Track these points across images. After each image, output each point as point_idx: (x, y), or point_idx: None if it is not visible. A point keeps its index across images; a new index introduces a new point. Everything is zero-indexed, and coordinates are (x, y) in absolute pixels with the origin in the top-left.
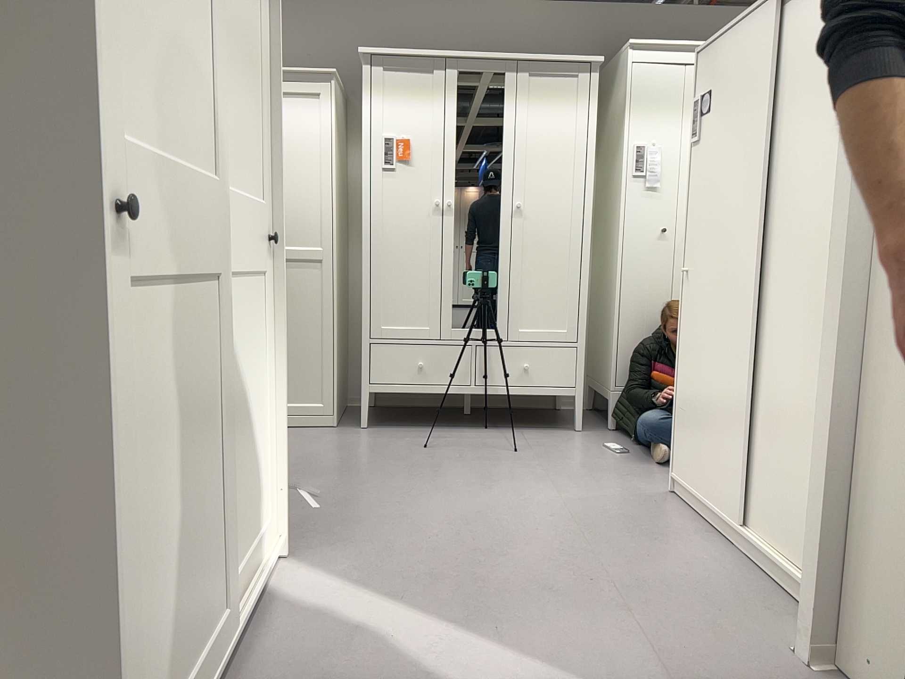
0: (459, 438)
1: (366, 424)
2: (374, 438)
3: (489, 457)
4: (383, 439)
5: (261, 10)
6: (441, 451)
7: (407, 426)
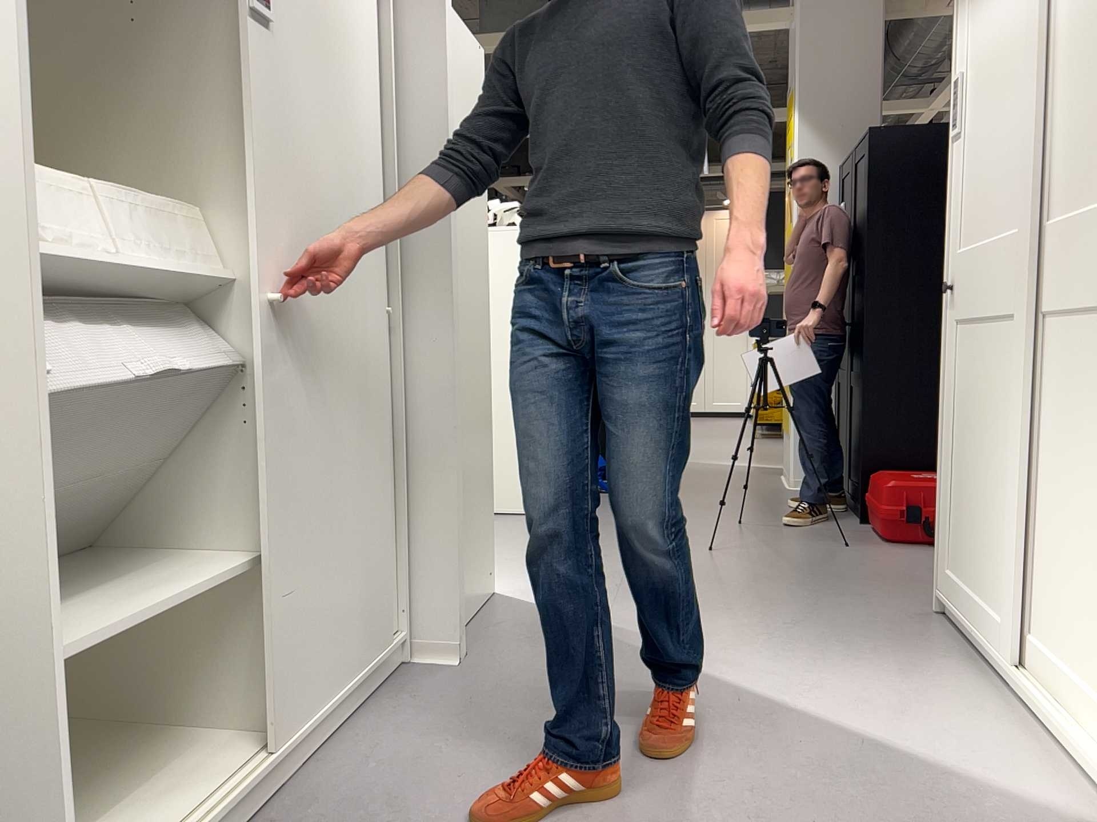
0: None
1: None
2: None
3: None
4: None
5: None
6: None
7: None
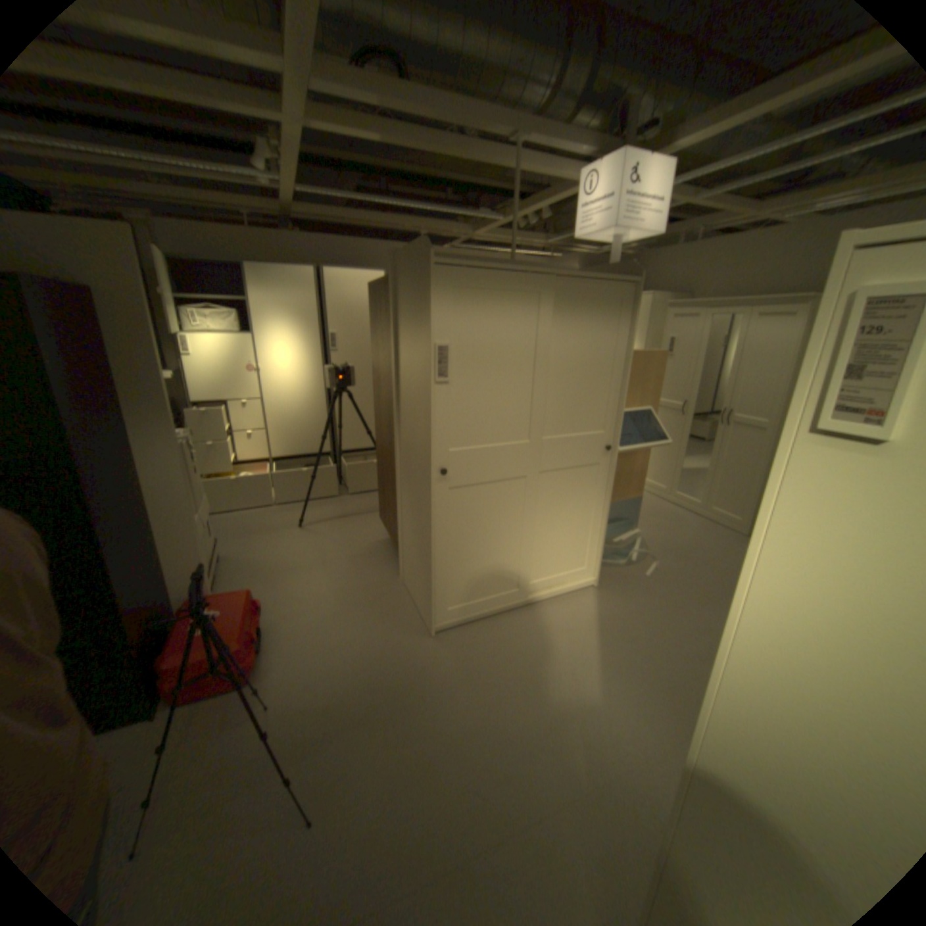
0: None
1: None
2: None
3: None
4: None
5: (620, 338)
6: None
7: None
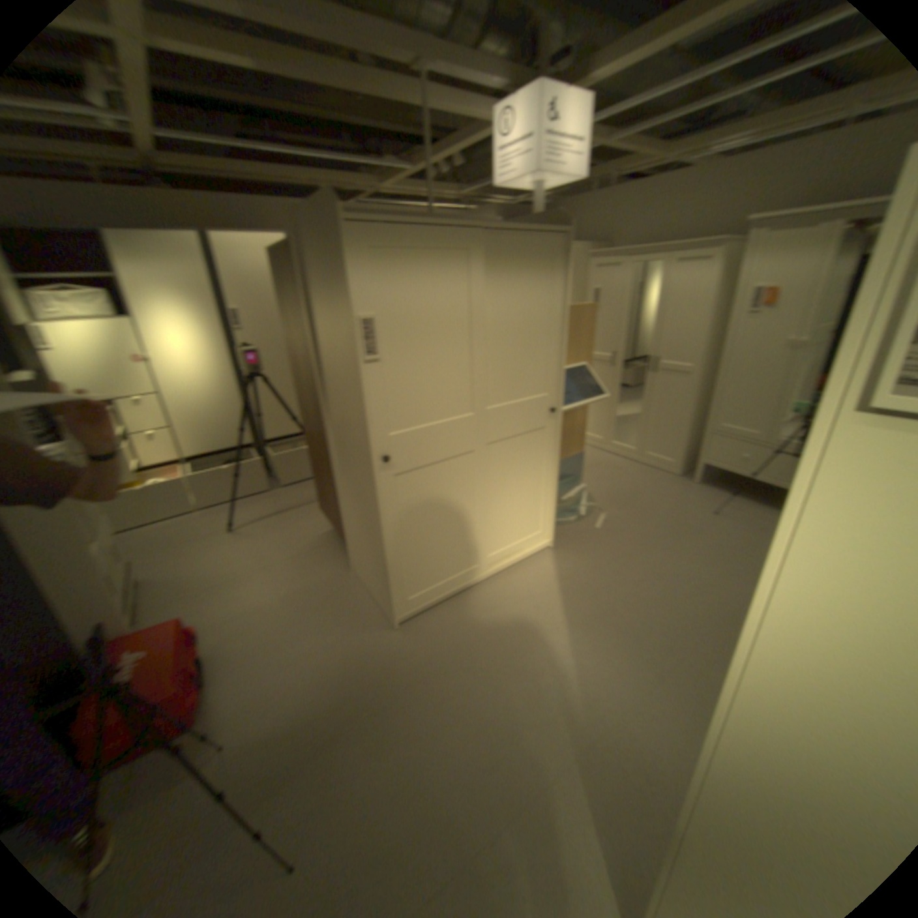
0: (757, 515)
1: (706, 479)
2: (695, 493)
3: (756, 539)
4: (699, 496)
5: (557, 294)
6: (727, 520)
7: (731, 492)
